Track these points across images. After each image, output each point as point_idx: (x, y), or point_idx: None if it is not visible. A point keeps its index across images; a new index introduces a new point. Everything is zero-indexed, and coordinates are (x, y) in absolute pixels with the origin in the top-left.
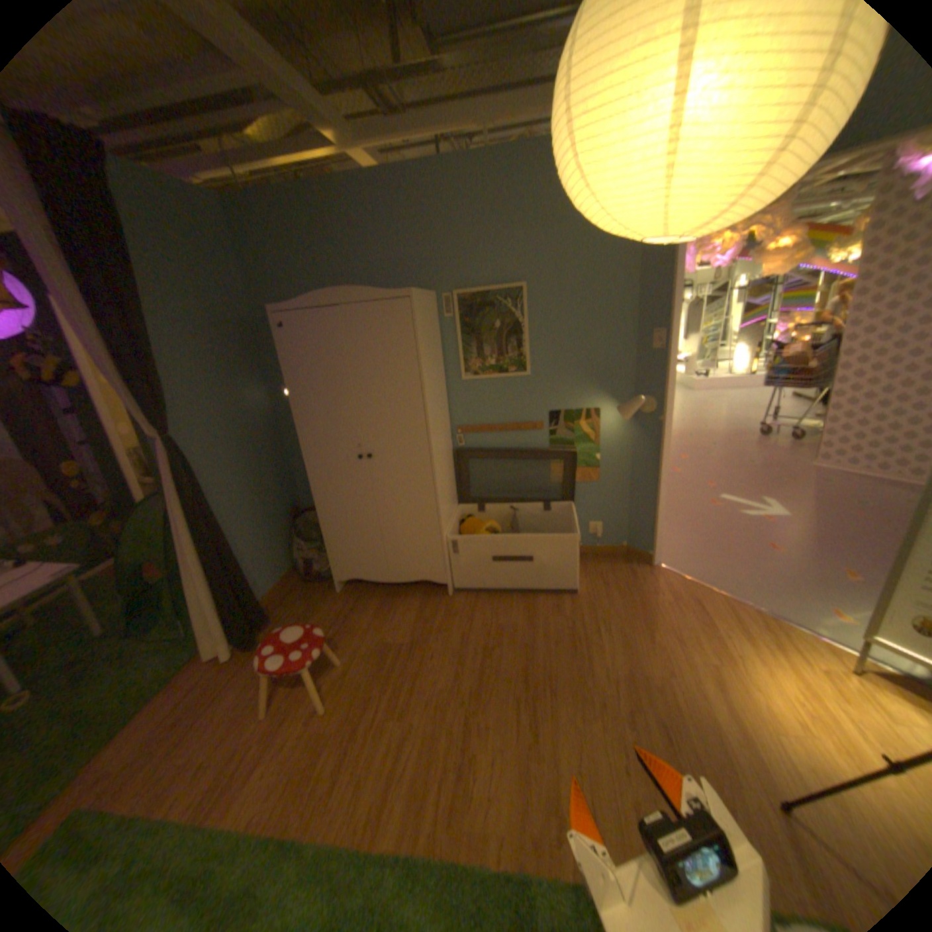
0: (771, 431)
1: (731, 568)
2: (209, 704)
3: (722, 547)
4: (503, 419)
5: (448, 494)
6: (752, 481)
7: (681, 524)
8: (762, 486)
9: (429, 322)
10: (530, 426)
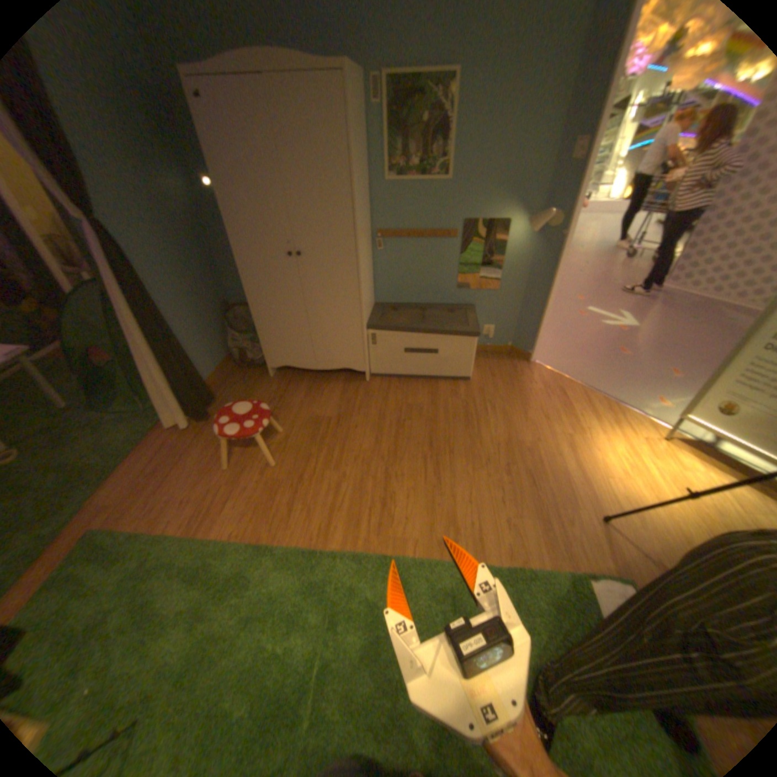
0: (635, 254)
1: (589, 365)
2: (178, 458)
3: (584, 349)
4: (421, 225)
5: (368, 295)
6: (614, 297)
7: (554, 330)
8: (621, 301)
9: (358, 106)
10: (446, 233)
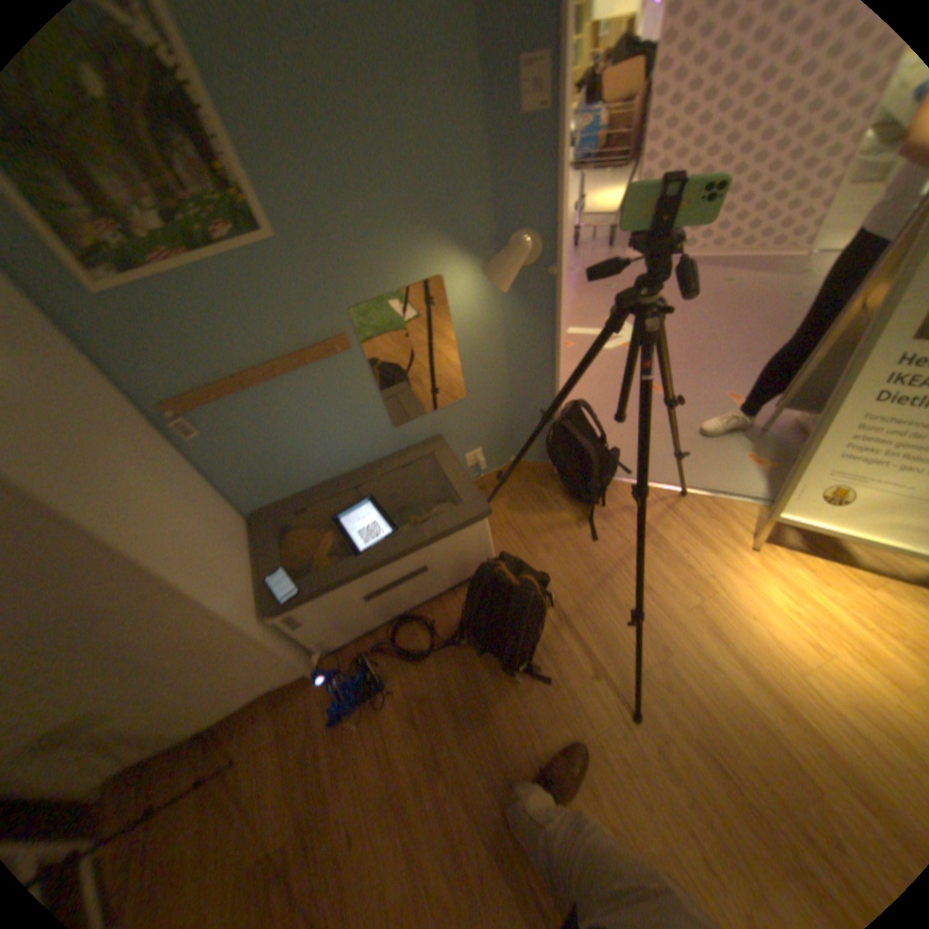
0: None
1: (633, 439)
2: None
3: (608, 411)
4: (262, 353)
5: (224, 549)
6: (586, 299)
7: None
8: (598, 303)
9: None
10: (326, 349)
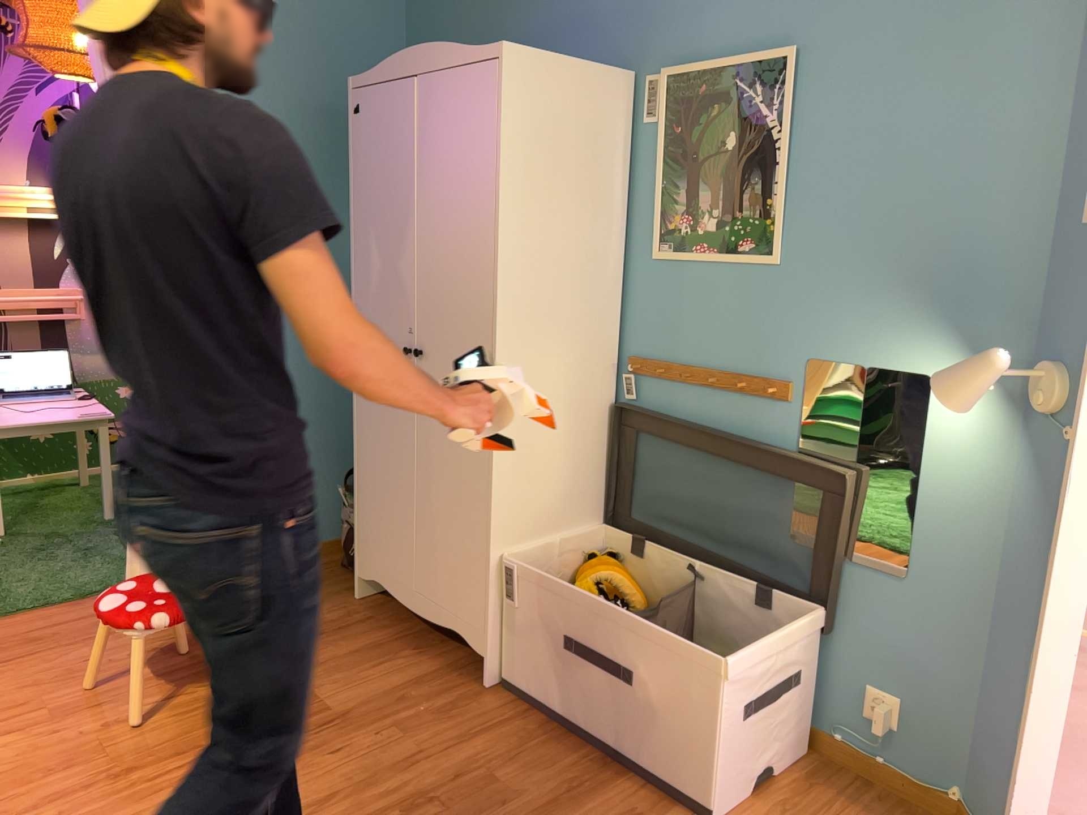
0: None
1: None
2: (76, 640)
3: None
4: (715, 359)
5: (552, 480)
6: None
7: None
8: None
9: (576, 121)
10: (763, 385)
